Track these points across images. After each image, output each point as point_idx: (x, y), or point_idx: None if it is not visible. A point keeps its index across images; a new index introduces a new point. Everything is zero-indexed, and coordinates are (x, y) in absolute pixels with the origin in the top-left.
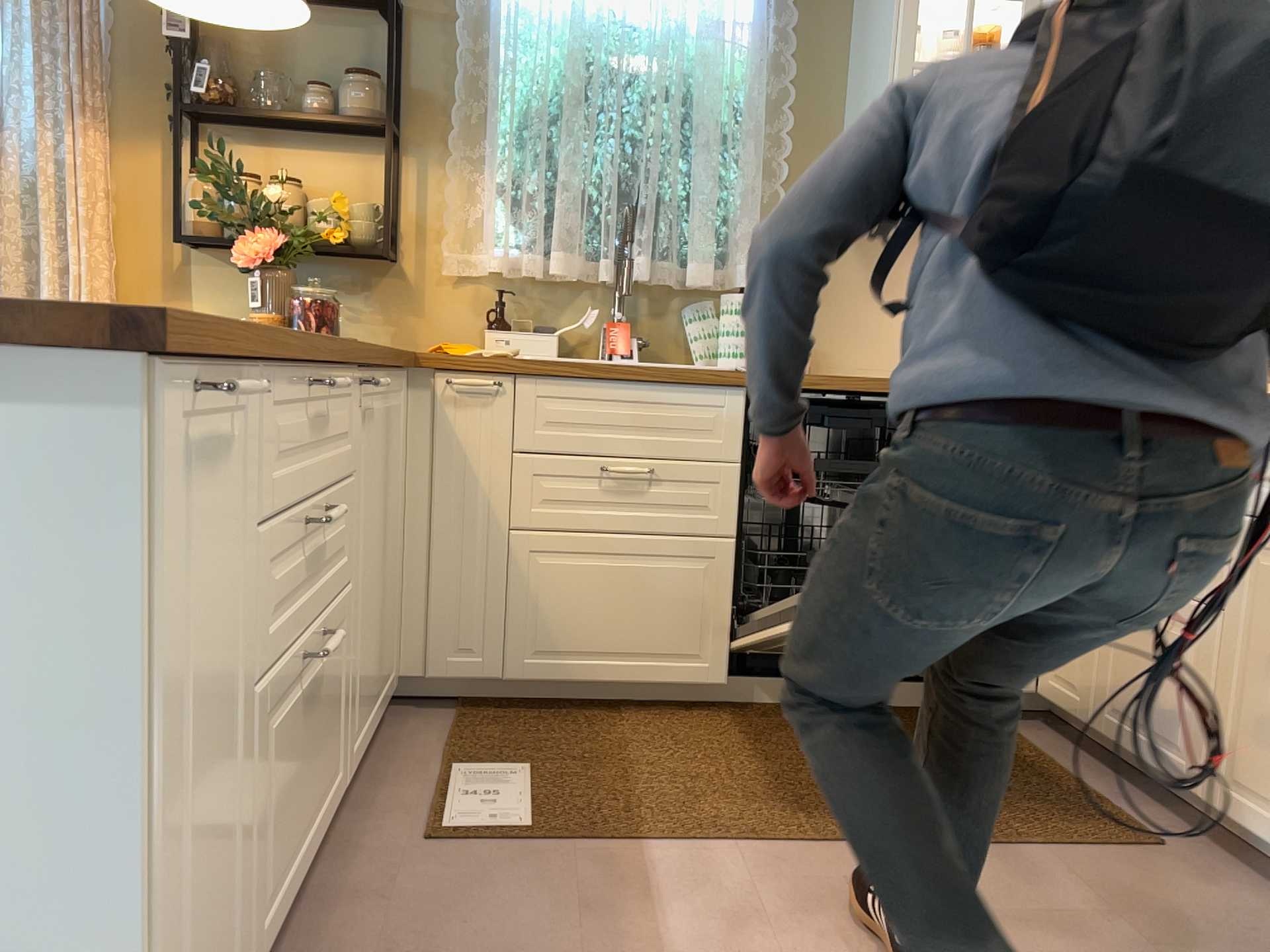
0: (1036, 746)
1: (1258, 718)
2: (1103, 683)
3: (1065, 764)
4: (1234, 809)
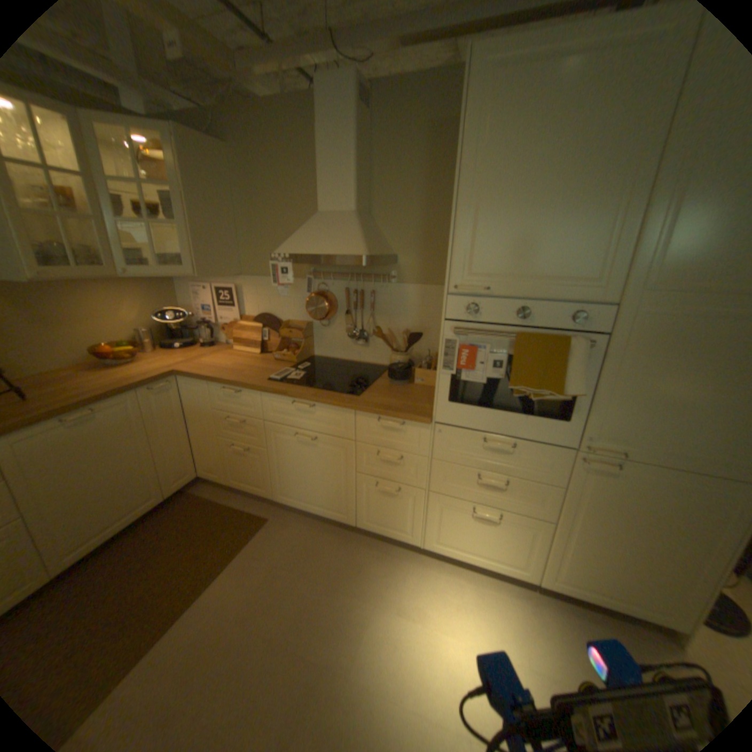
0: (206, 499)
1: (284, 477)
2: (225, 472)
3: (219, 501)
4: (283, 501)
